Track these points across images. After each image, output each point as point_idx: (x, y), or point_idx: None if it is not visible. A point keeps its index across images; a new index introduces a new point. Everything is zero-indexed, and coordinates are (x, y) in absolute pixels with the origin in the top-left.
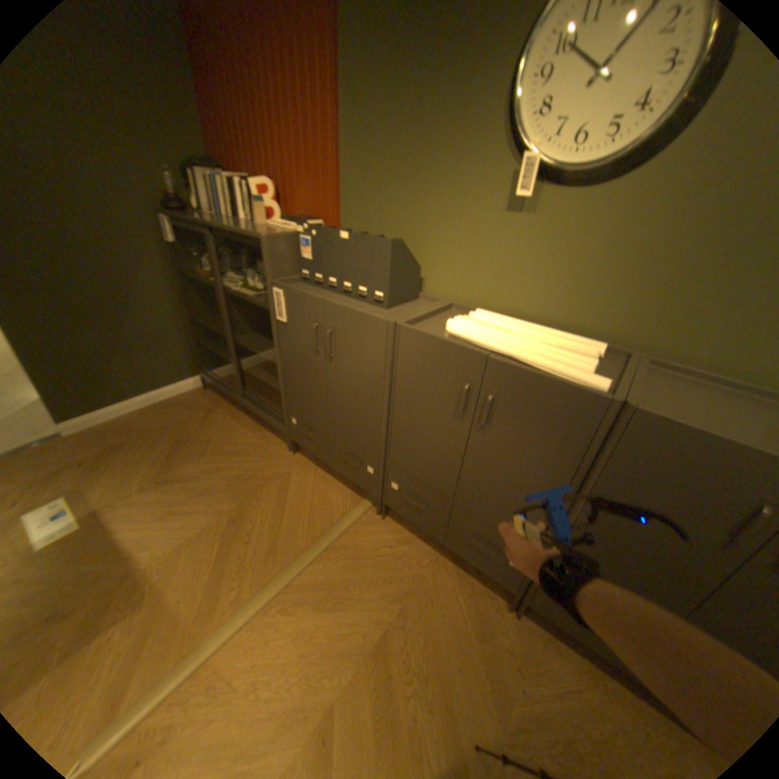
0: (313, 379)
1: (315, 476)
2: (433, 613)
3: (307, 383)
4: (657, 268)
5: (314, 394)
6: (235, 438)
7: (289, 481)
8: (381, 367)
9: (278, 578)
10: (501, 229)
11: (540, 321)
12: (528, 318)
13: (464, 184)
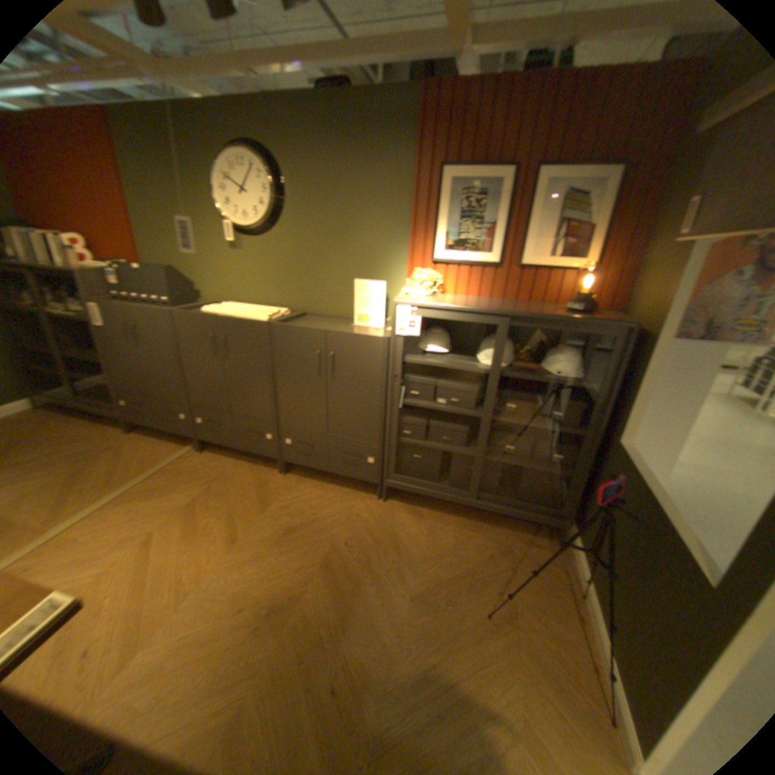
0: (127, 363)
1: (143, 443)
2: (227, 484)
3: (123, 368)
4: (294, 271)
5: (130, 374)
6: (67, 434)
7: (121, 449)
8: (167, 339)
9: (110, 493)
10: (229, 258)
11: (262, 305)
12: (256, 304)
13: (204, 235)
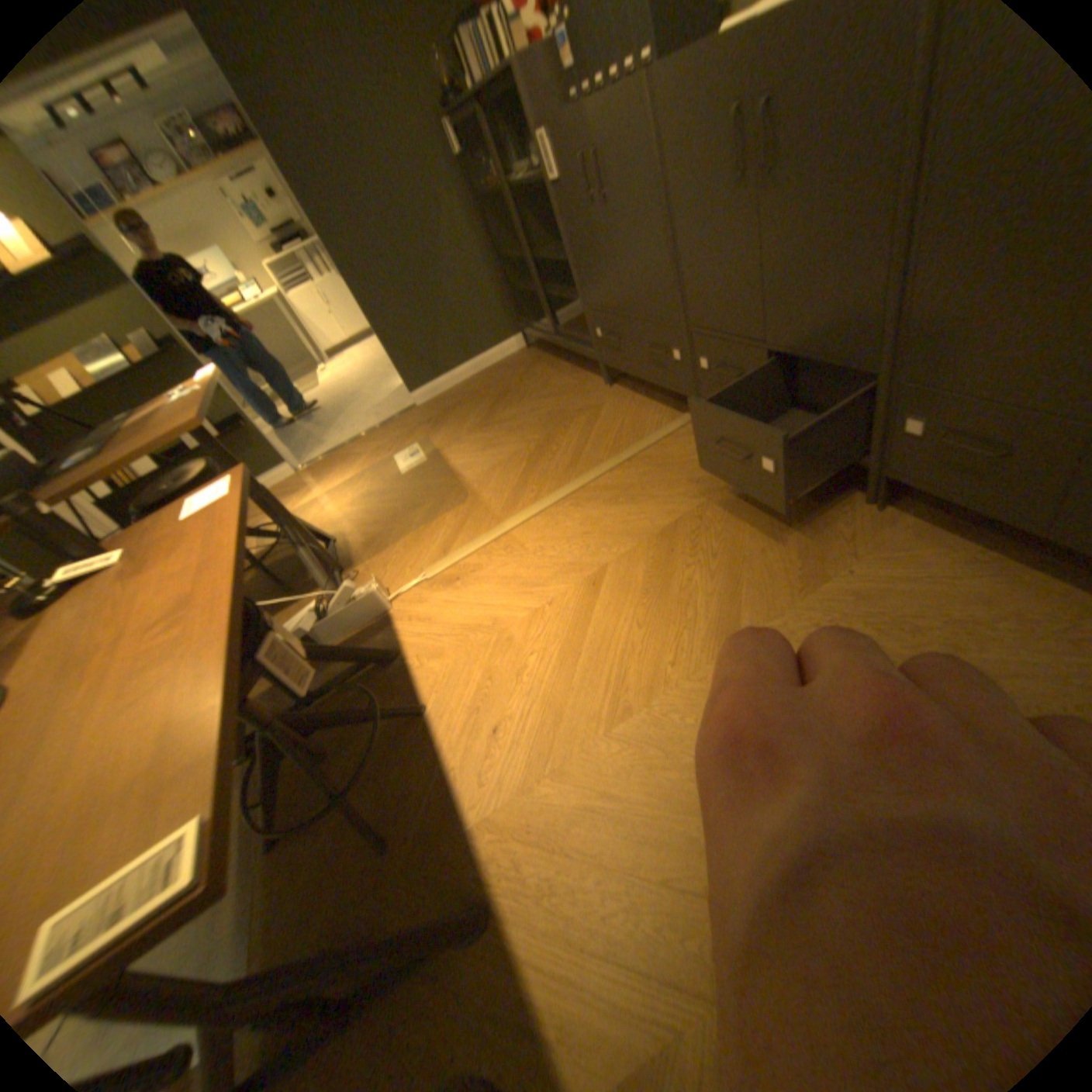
0: (597, 250)
1: (629, 402)
2: (744, 506)
3: (594, 262)
4: None
5: (603, 275)
6: (550, 384)
7: (600, 410)
8: (648, 167)
9: (573, 482)
10: None
11: None
12: None
13: None
